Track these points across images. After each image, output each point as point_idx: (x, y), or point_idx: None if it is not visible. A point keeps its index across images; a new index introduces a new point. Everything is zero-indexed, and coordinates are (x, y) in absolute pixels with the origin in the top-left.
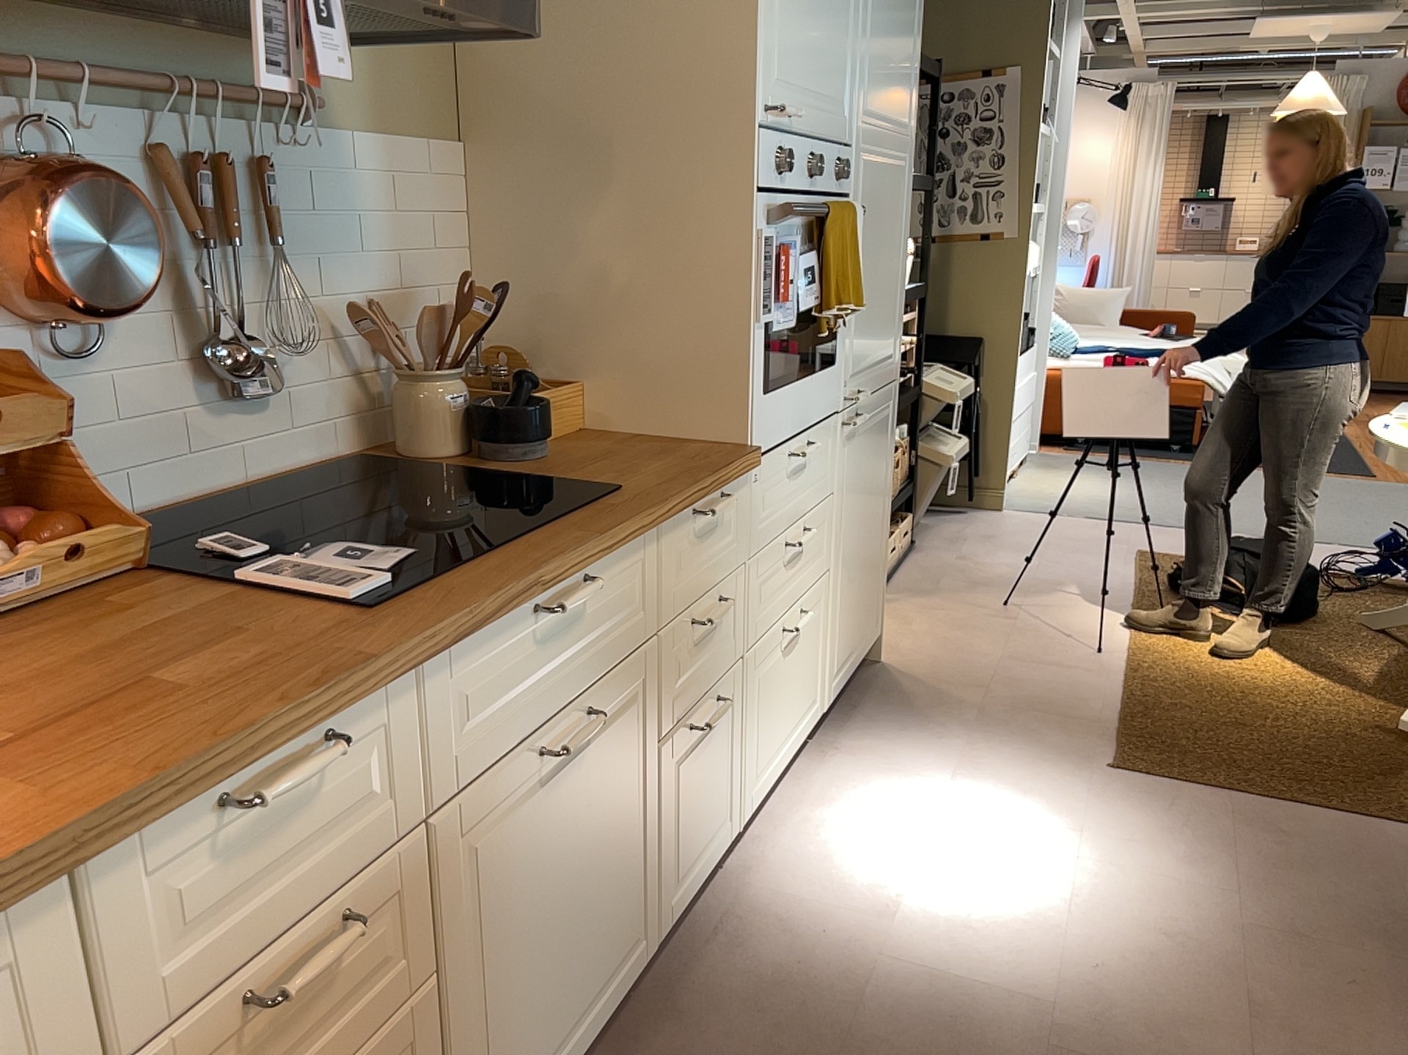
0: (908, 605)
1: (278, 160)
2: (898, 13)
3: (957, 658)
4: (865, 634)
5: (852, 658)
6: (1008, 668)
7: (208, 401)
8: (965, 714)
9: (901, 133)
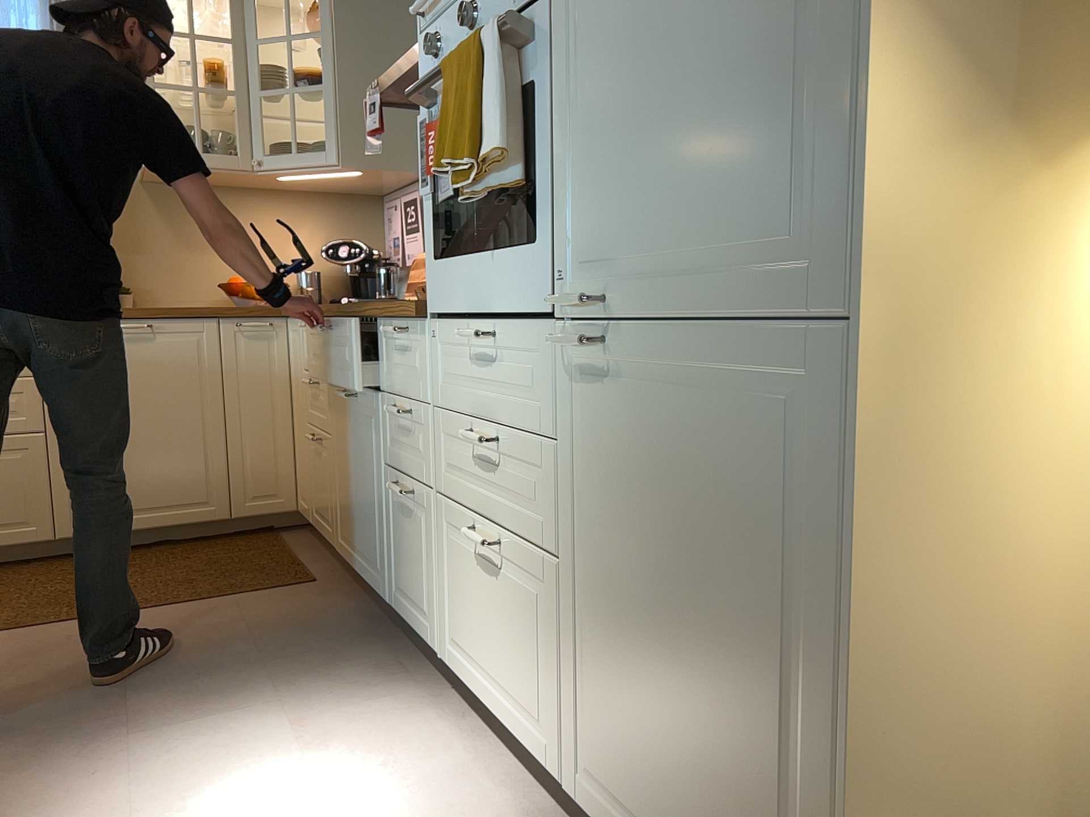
0: None
1: None
2: None
3: None
4: None
5: None
6: None
7: None
8: None
9: None
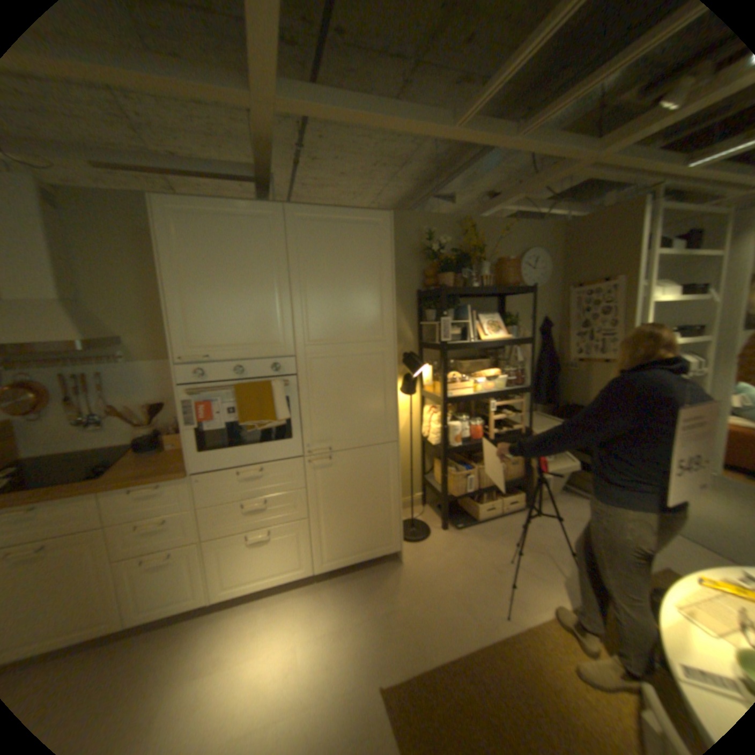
0: (466, 541)
1: (108, 372)
2: (349, 295)
3: (435, 581)
4: (370, 549)
5: (352, 558)
6: (445, 601)
7: (82, 429)
8: (383, 612)
9: (372, 340)
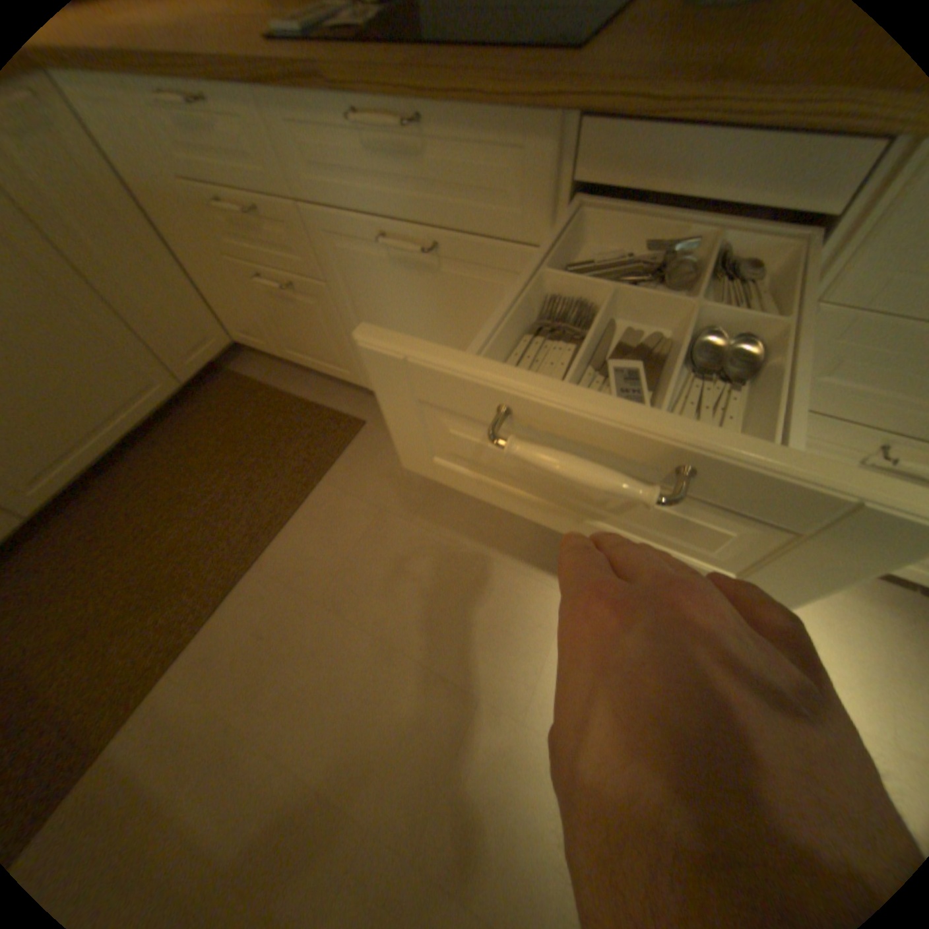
0: None
1: None
2: None
3: None
4: None
5: None
6: None
7: None
8: None
9: None
